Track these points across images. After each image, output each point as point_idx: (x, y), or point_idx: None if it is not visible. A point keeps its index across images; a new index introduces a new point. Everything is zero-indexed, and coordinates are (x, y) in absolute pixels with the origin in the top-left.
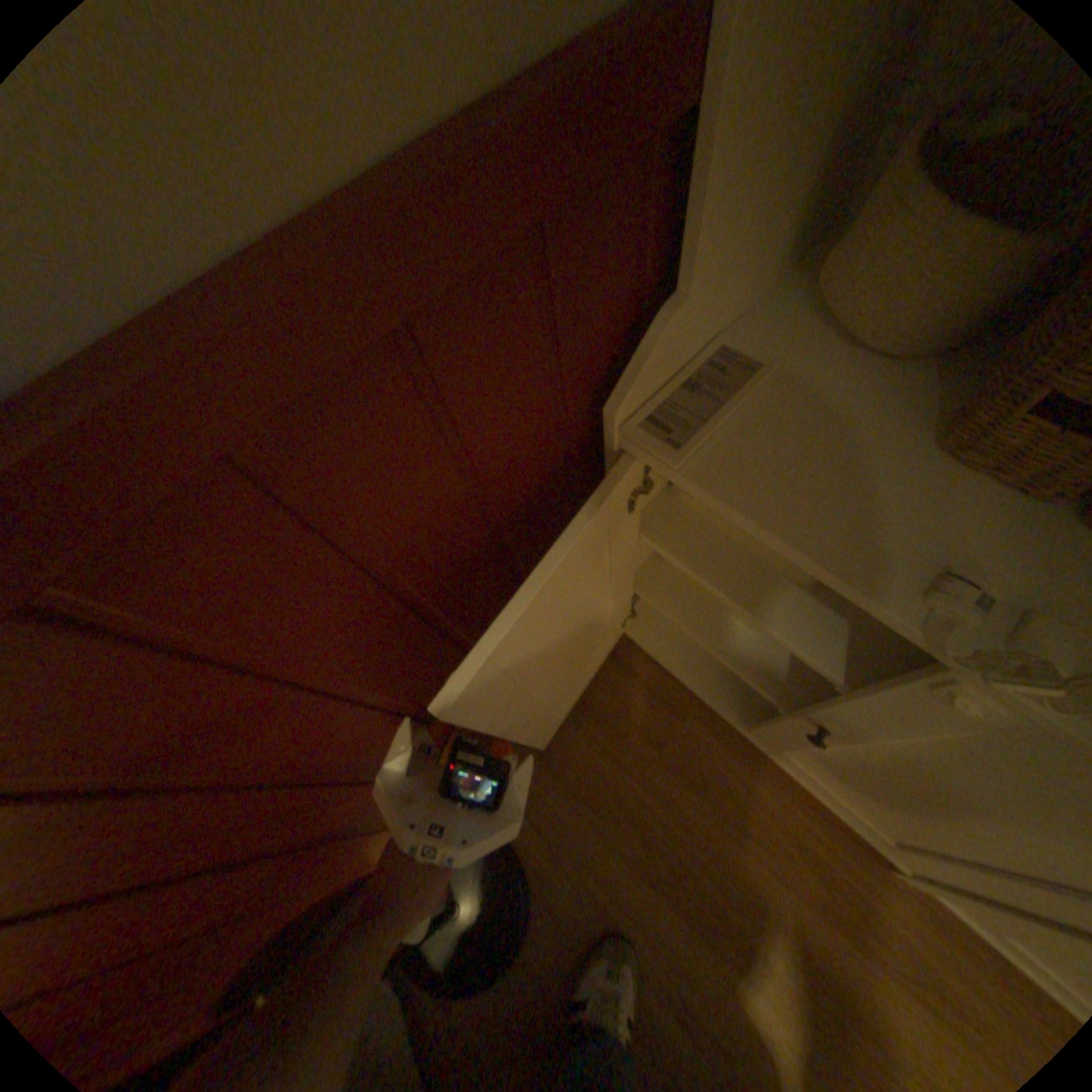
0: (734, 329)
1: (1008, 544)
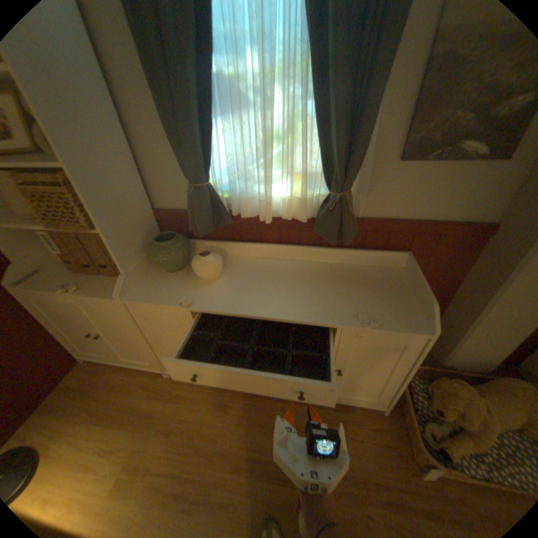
0: (36, 267)
1: (69, 279)
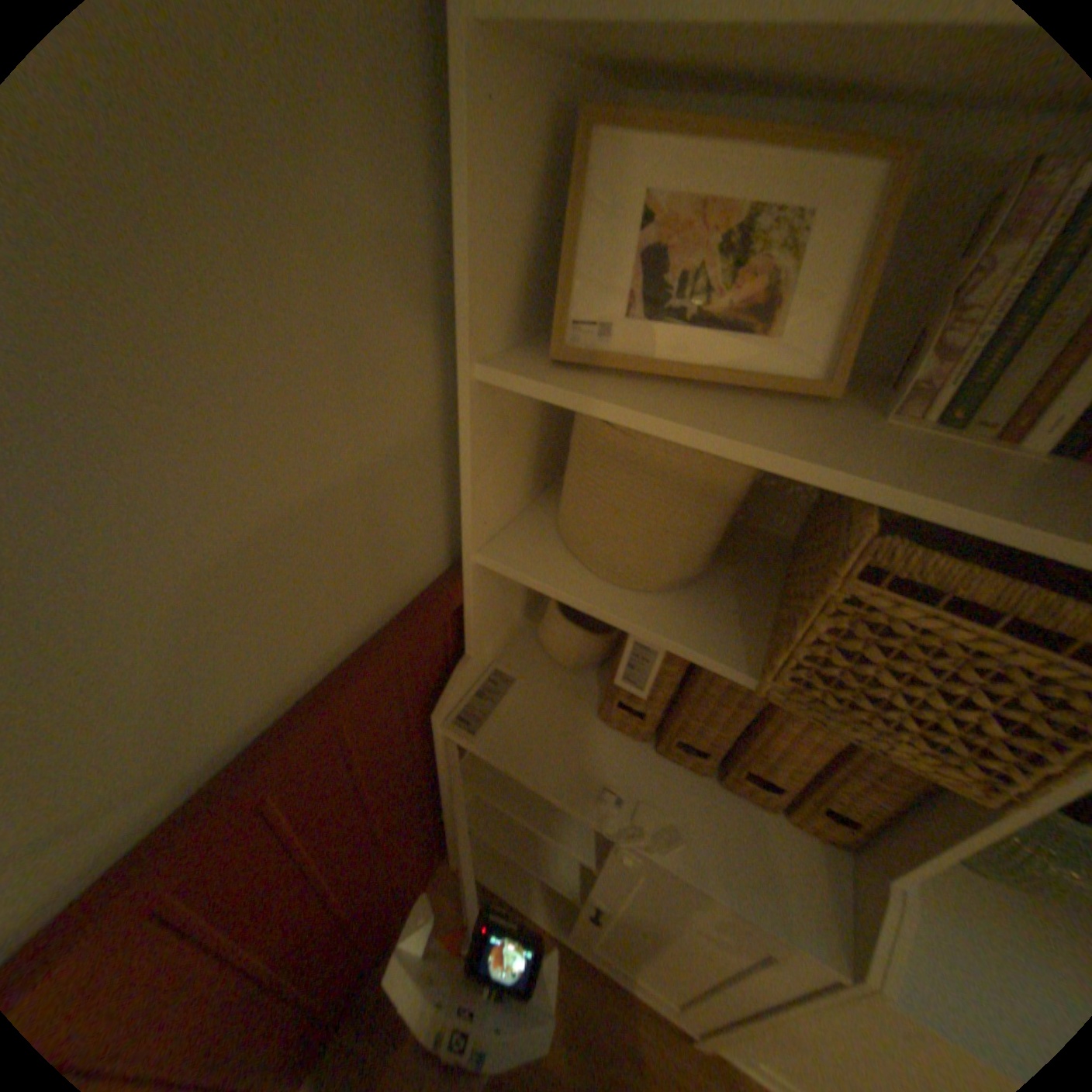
0: (499, 662)
1: (626, 770)
